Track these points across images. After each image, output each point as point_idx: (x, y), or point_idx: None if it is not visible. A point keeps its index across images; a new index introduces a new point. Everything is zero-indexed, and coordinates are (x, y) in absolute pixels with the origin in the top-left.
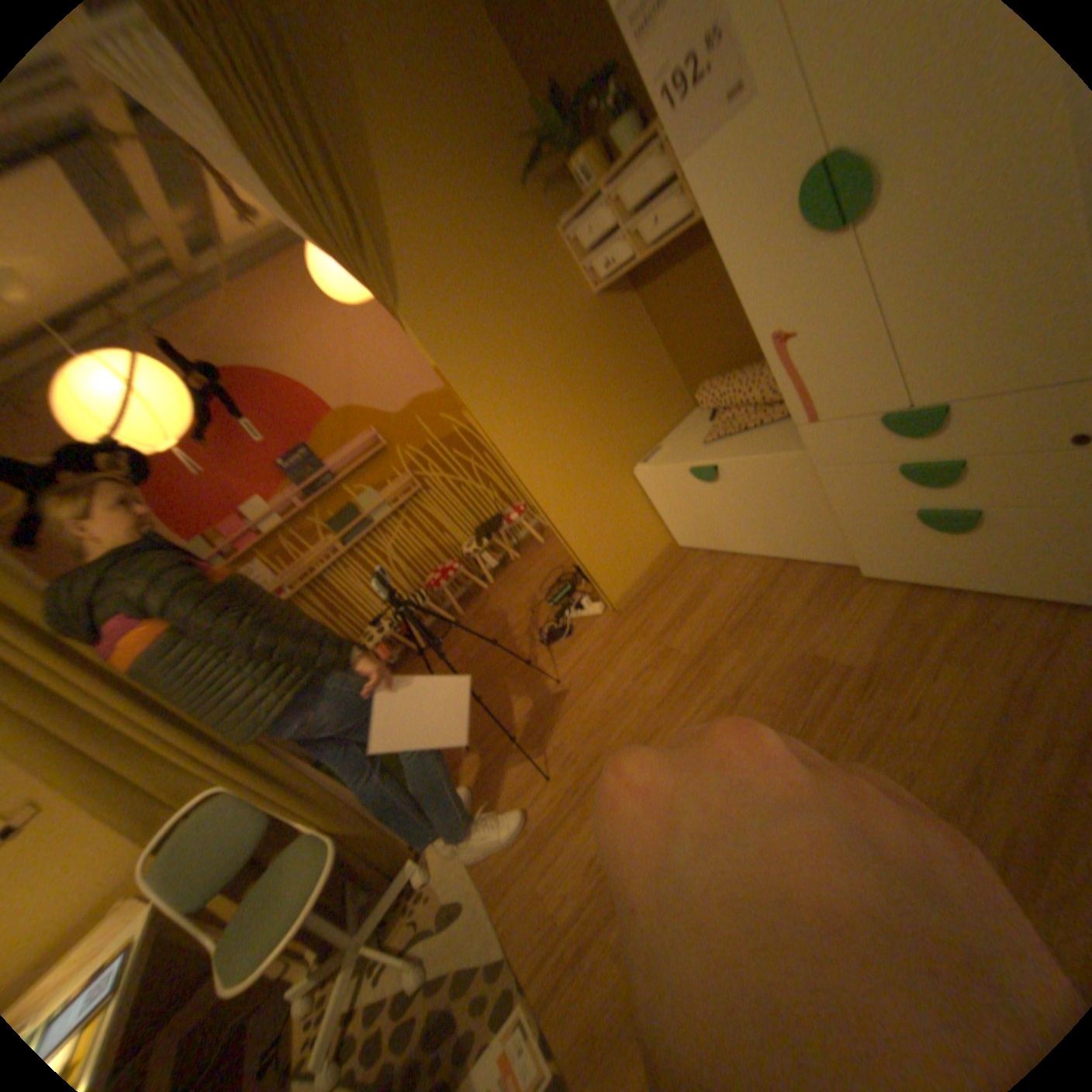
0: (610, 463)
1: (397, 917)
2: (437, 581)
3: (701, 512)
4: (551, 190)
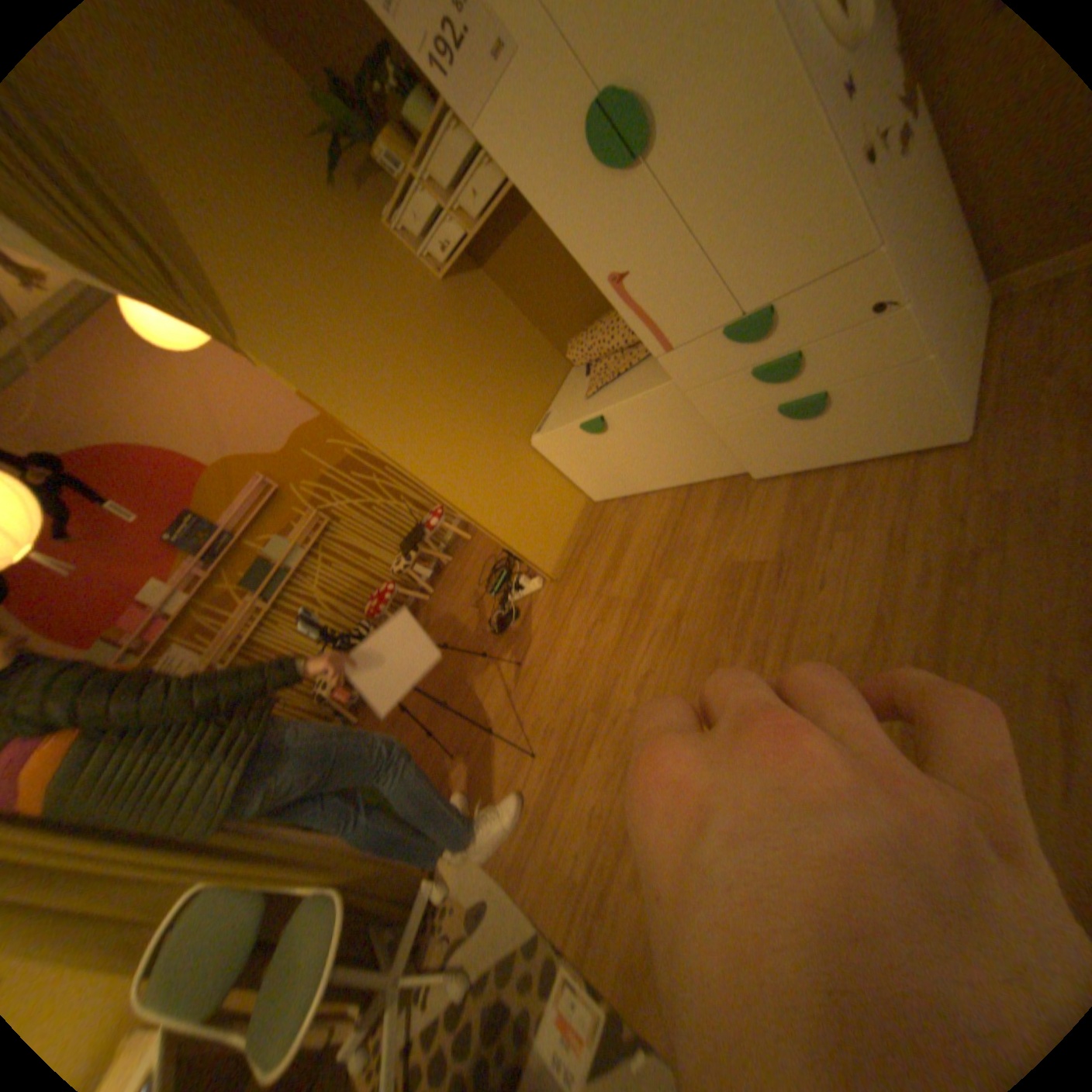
0: (506, 440)
1: (427, 936)
2: (376, 607)
3: (604, 463)
4: (363, 183)
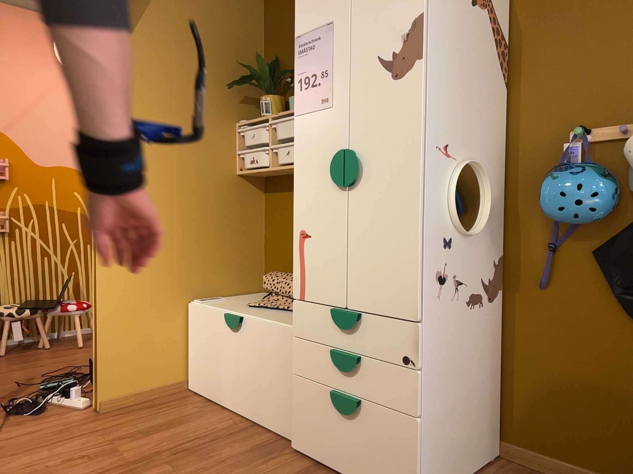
0: (174, 285)
1: None
2: None
3: (216, 359)
4: (245, 104)
